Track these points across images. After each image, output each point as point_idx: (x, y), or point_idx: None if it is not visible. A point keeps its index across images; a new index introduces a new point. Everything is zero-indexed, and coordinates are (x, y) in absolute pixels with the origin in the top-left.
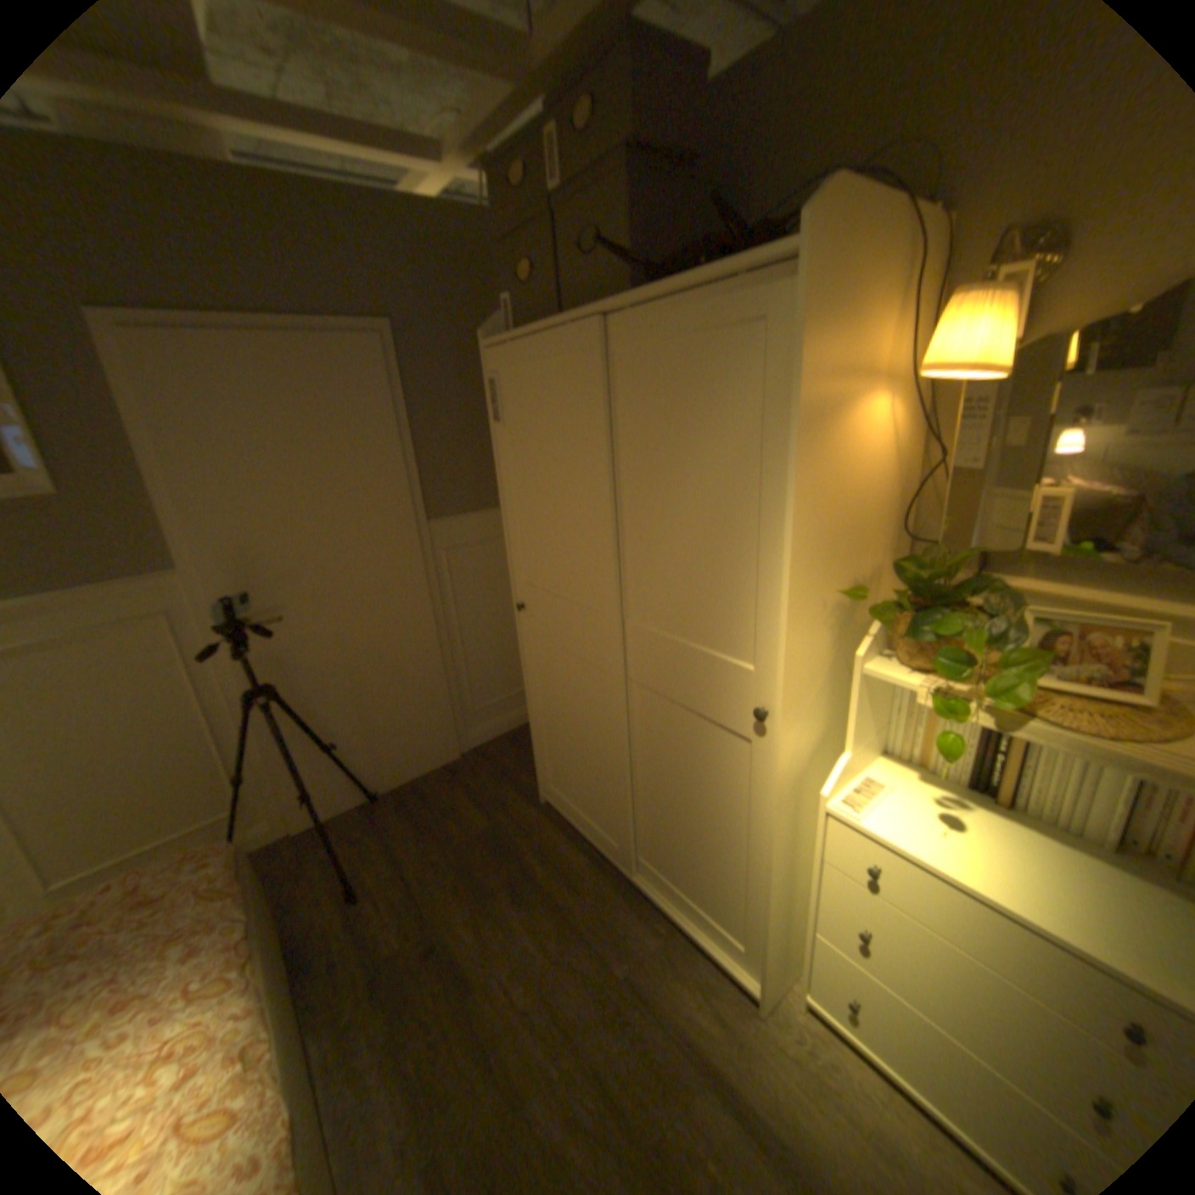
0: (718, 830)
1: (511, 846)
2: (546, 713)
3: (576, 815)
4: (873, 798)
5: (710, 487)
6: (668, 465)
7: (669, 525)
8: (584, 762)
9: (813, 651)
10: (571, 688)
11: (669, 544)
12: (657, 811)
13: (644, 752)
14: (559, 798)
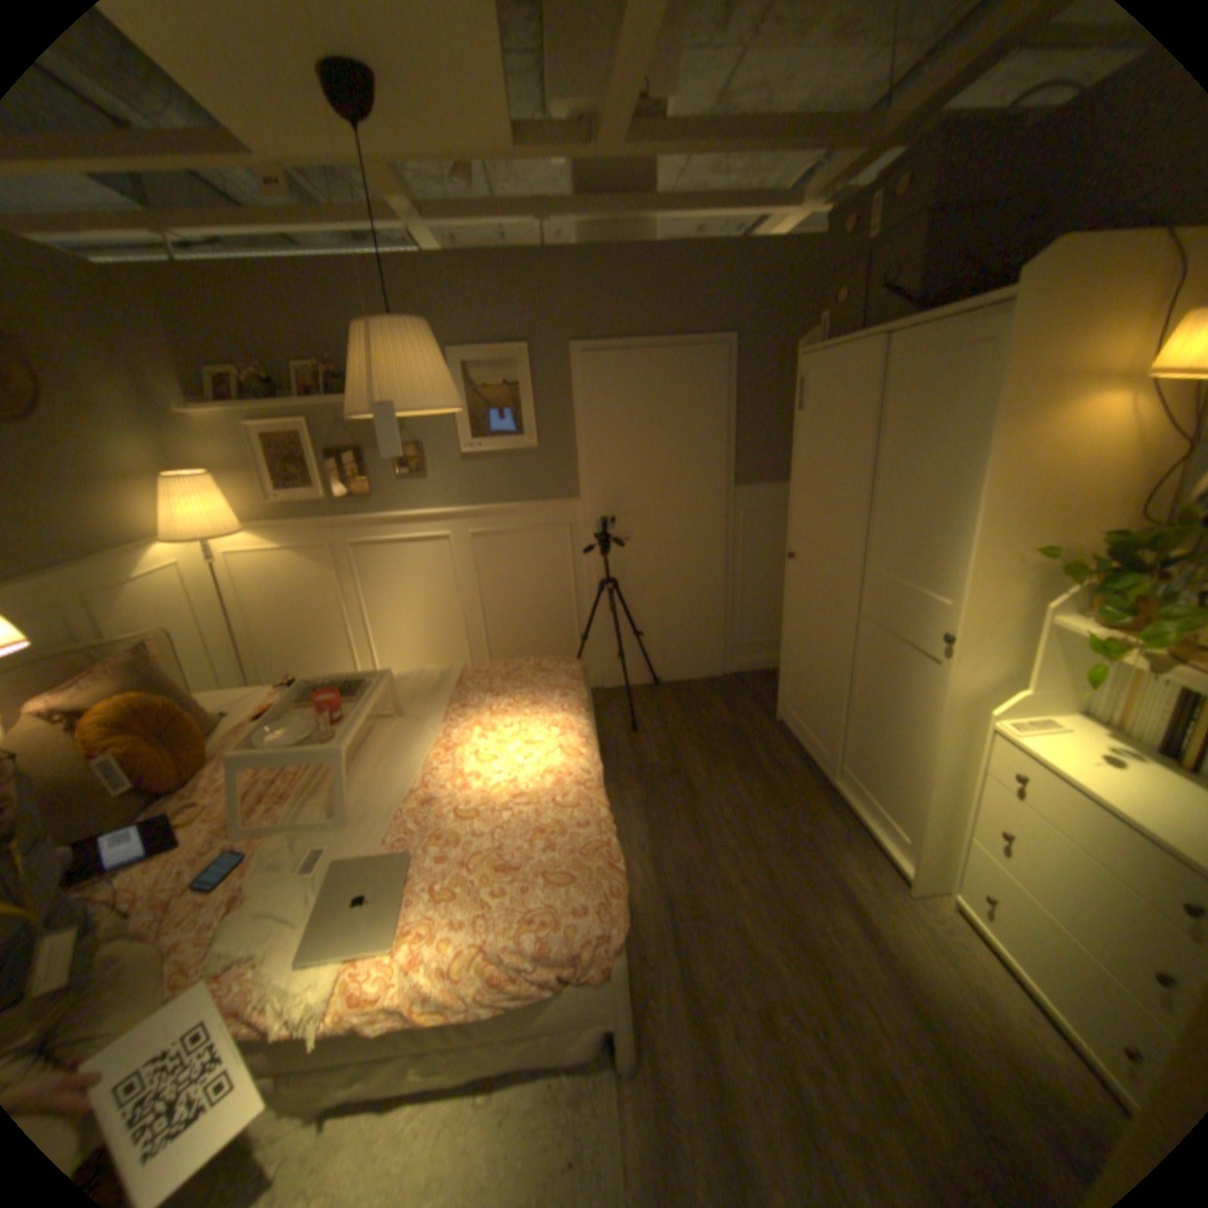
0: (909, 740)
1: (748, 739)
2: (796, 645)
3: (804, 731)
4: (1047, 731)
5: (942, 463)
6: (916, 446)
7: (910, 492)
8: (817, 685)
9: (1006, 595)
10: (818, 622)
11: (908, 507)
12: (866, 726)
13: (864, 676)
14: (793, 717)
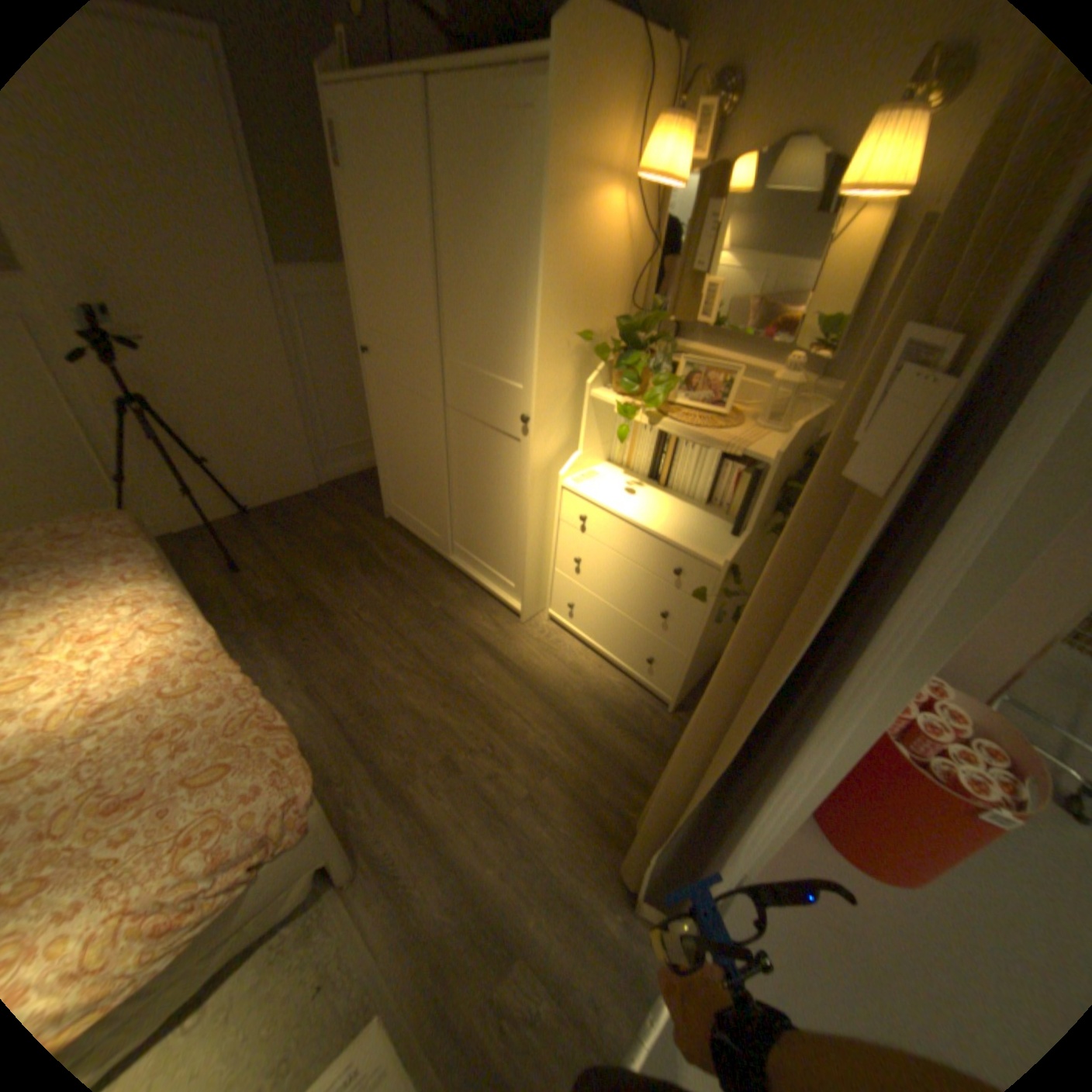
0: (502, 509)
1: (363, 543)
2: (389, 443)
3: (413, 521)
4: (591, 480)
5: (500, 247)
6: (473, 226)
7: (474, 278)
8: (418, 478)
9: (560, 377)
10: (407, 418)
11: (474, 294)
12: (466, 505)
13: (458, 463)
14: (400, 511)
